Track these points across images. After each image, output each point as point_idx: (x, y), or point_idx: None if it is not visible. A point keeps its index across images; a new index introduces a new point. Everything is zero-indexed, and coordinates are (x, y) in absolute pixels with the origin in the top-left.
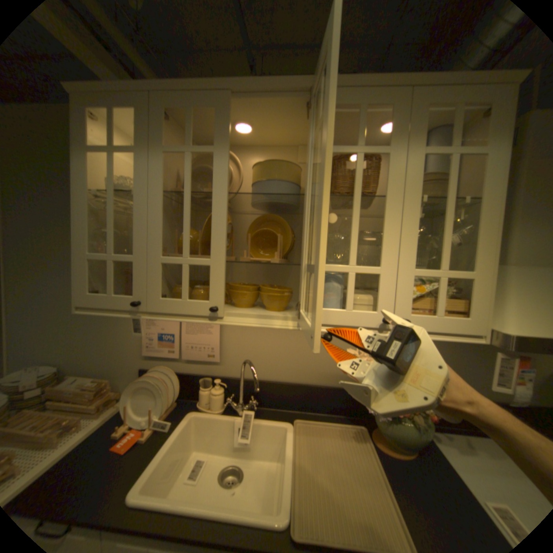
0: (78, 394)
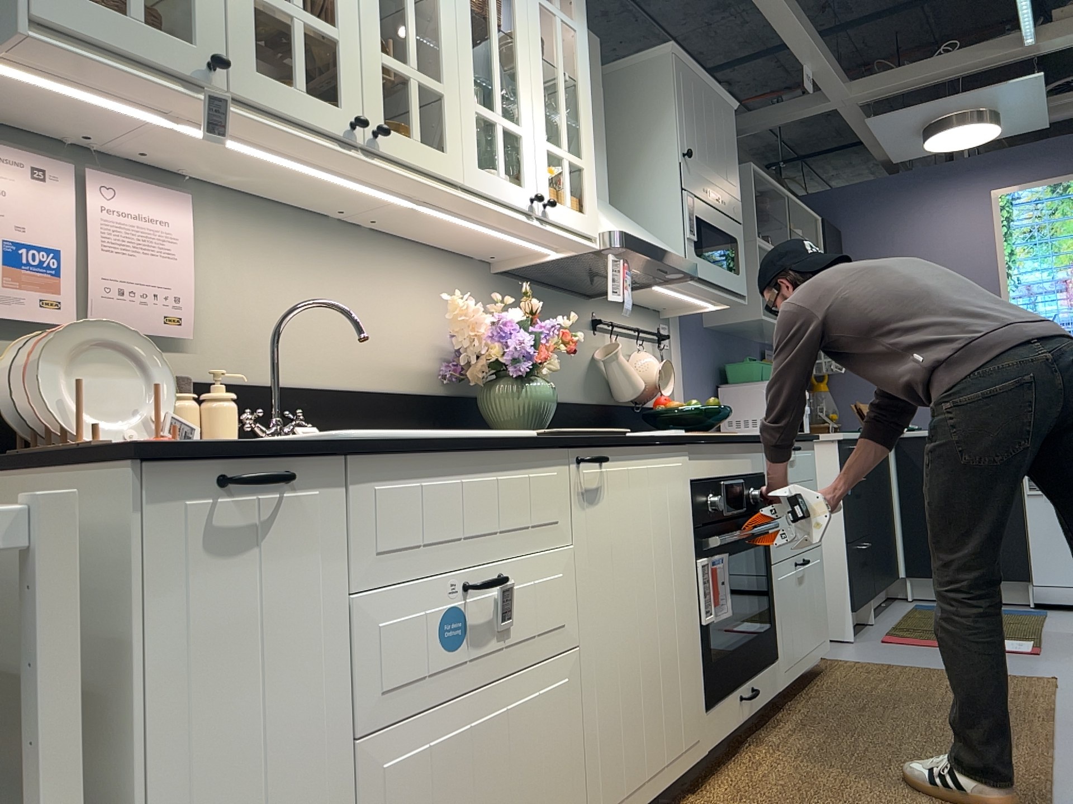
0: None
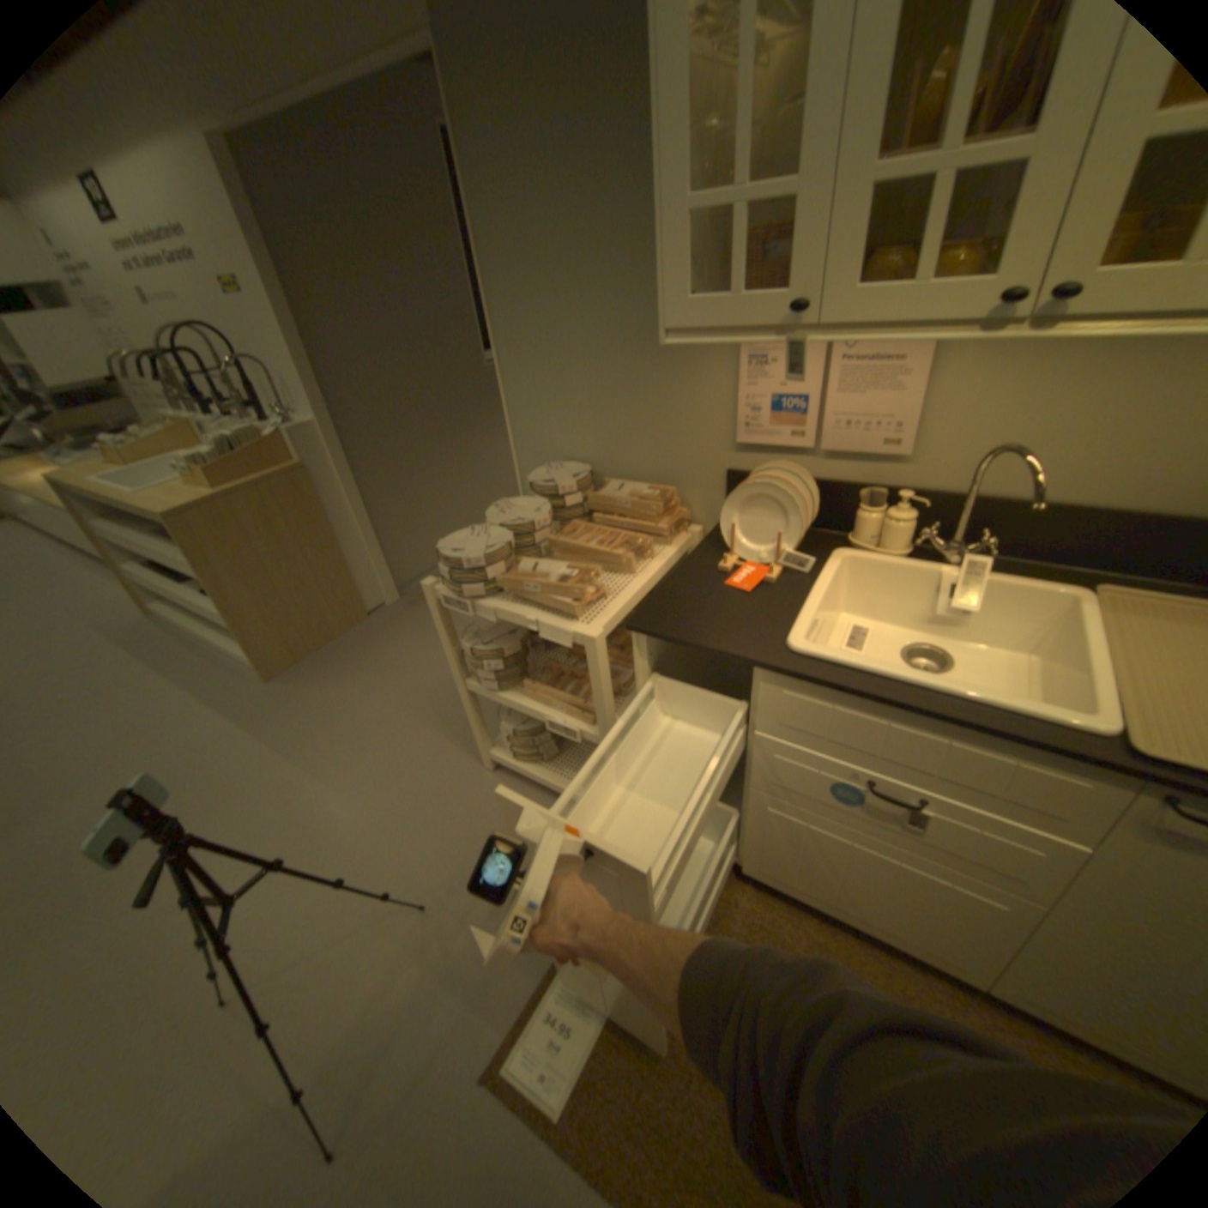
0: (640, 506)
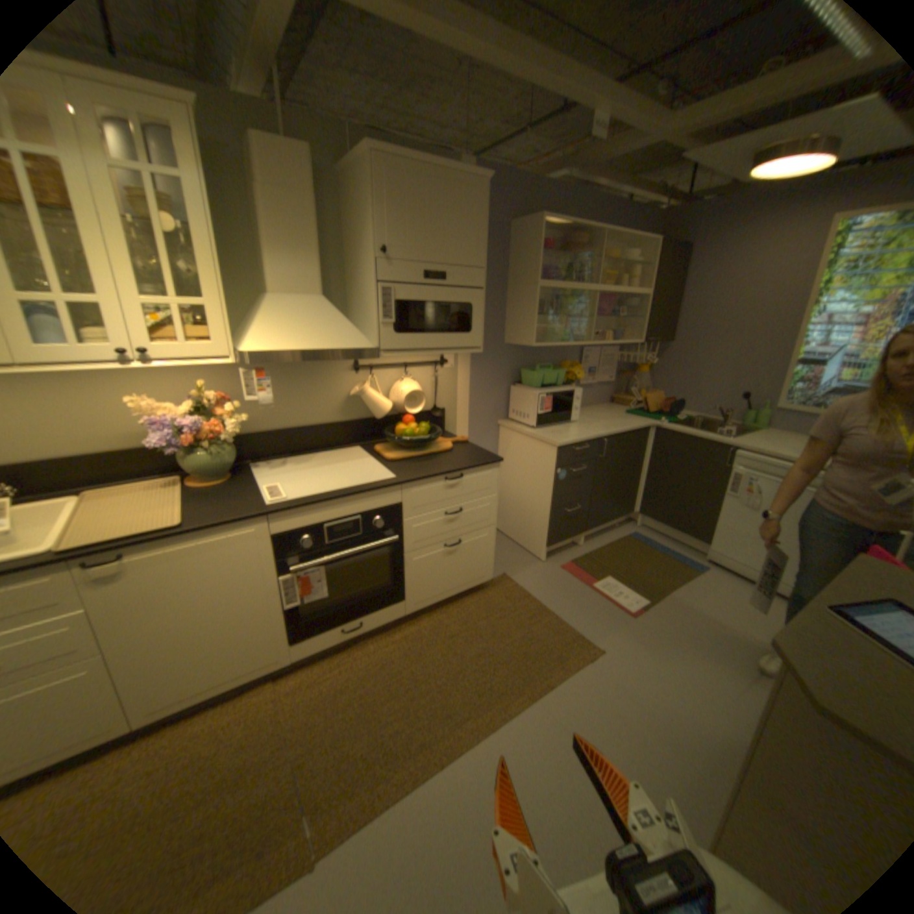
0: None
